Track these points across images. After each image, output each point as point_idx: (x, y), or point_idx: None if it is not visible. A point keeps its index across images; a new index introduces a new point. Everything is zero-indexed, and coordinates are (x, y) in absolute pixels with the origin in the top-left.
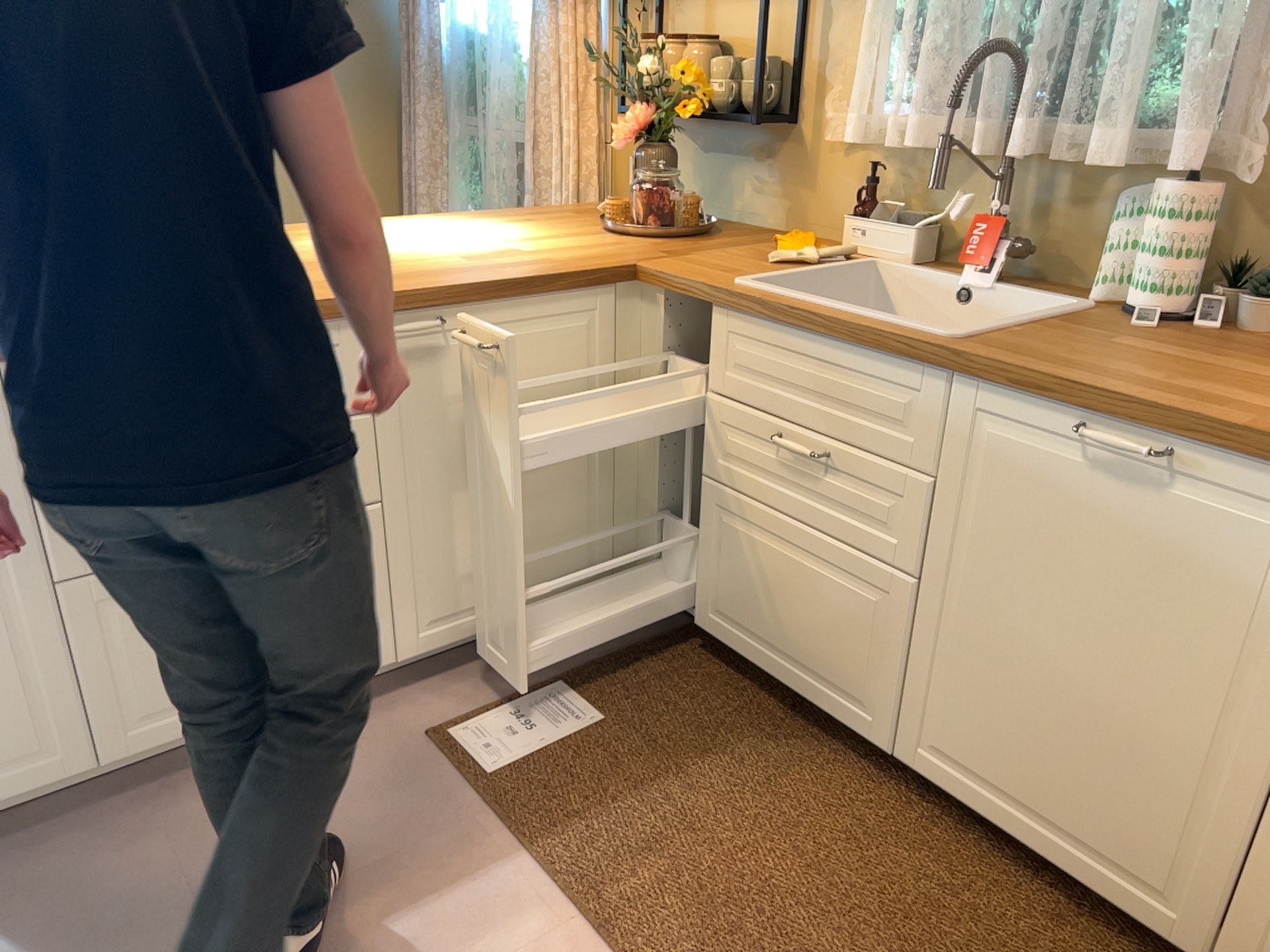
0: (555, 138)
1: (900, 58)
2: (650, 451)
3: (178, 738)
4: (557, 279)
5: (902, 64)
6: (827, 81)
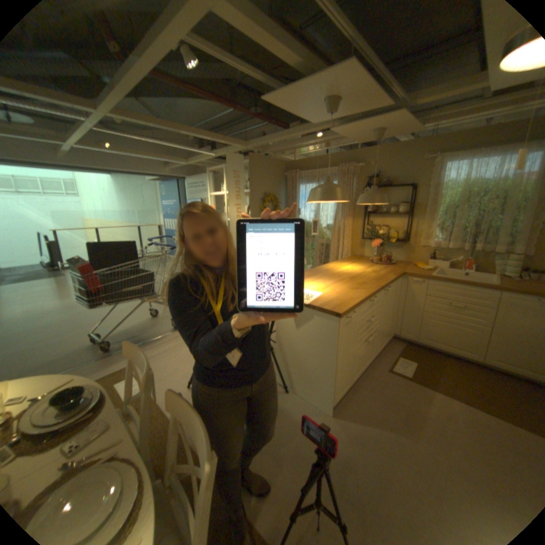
0: (340, 243)
1: (444, 232)
2: (403, 308)
3: (356, 379)
4: (398, 276)
5: (444, 232)
6: (418, 234)
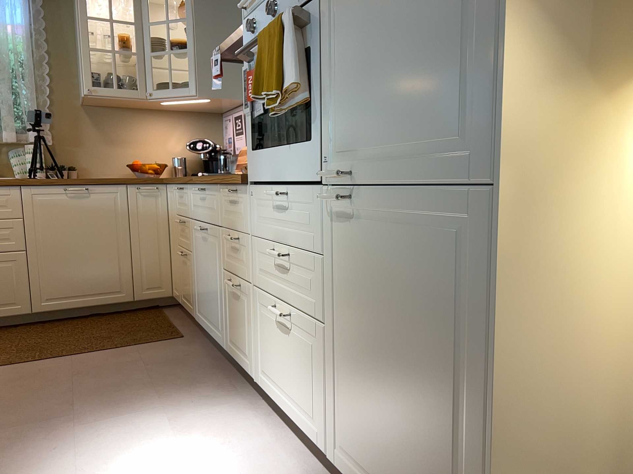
0: None
1: None
2: None
3: None
4: None
5: None
6: None
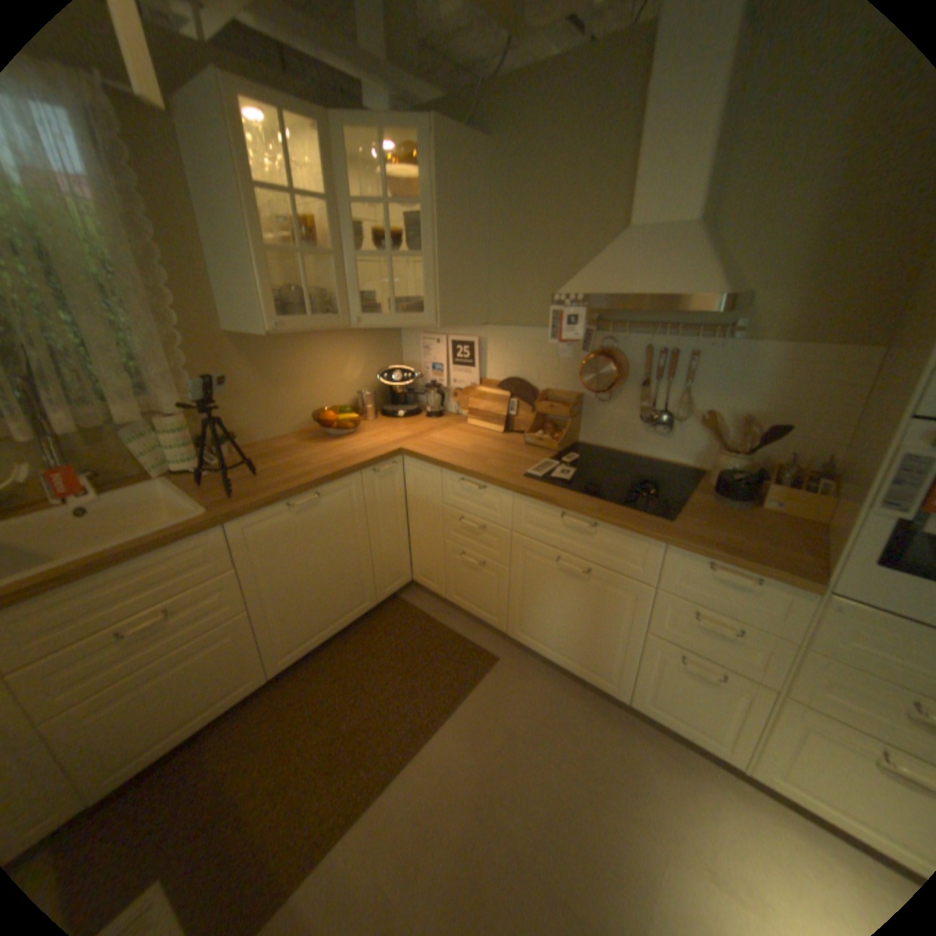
0: None
1: None
2: None
3: None
4: None
5: None
6: None
